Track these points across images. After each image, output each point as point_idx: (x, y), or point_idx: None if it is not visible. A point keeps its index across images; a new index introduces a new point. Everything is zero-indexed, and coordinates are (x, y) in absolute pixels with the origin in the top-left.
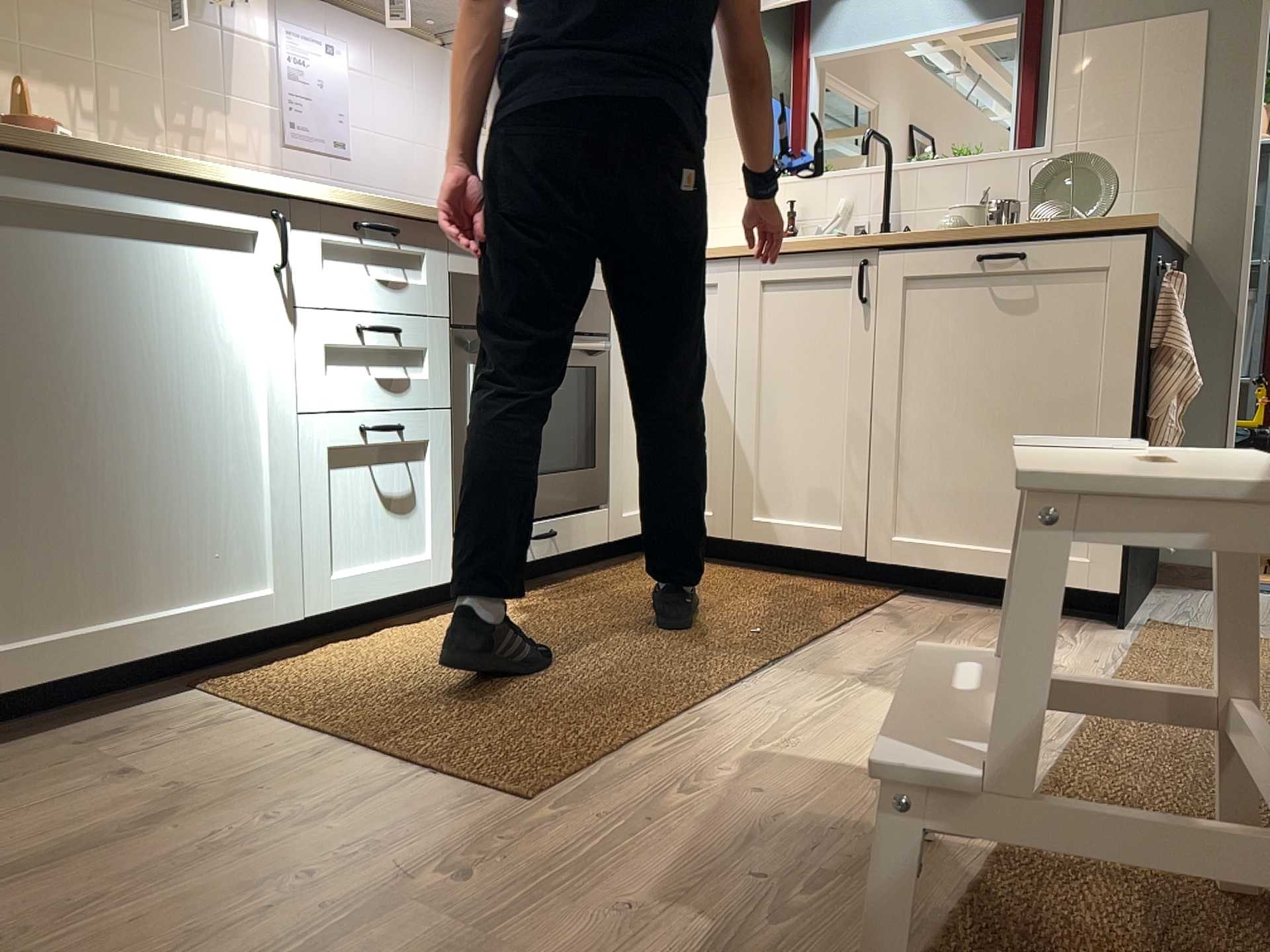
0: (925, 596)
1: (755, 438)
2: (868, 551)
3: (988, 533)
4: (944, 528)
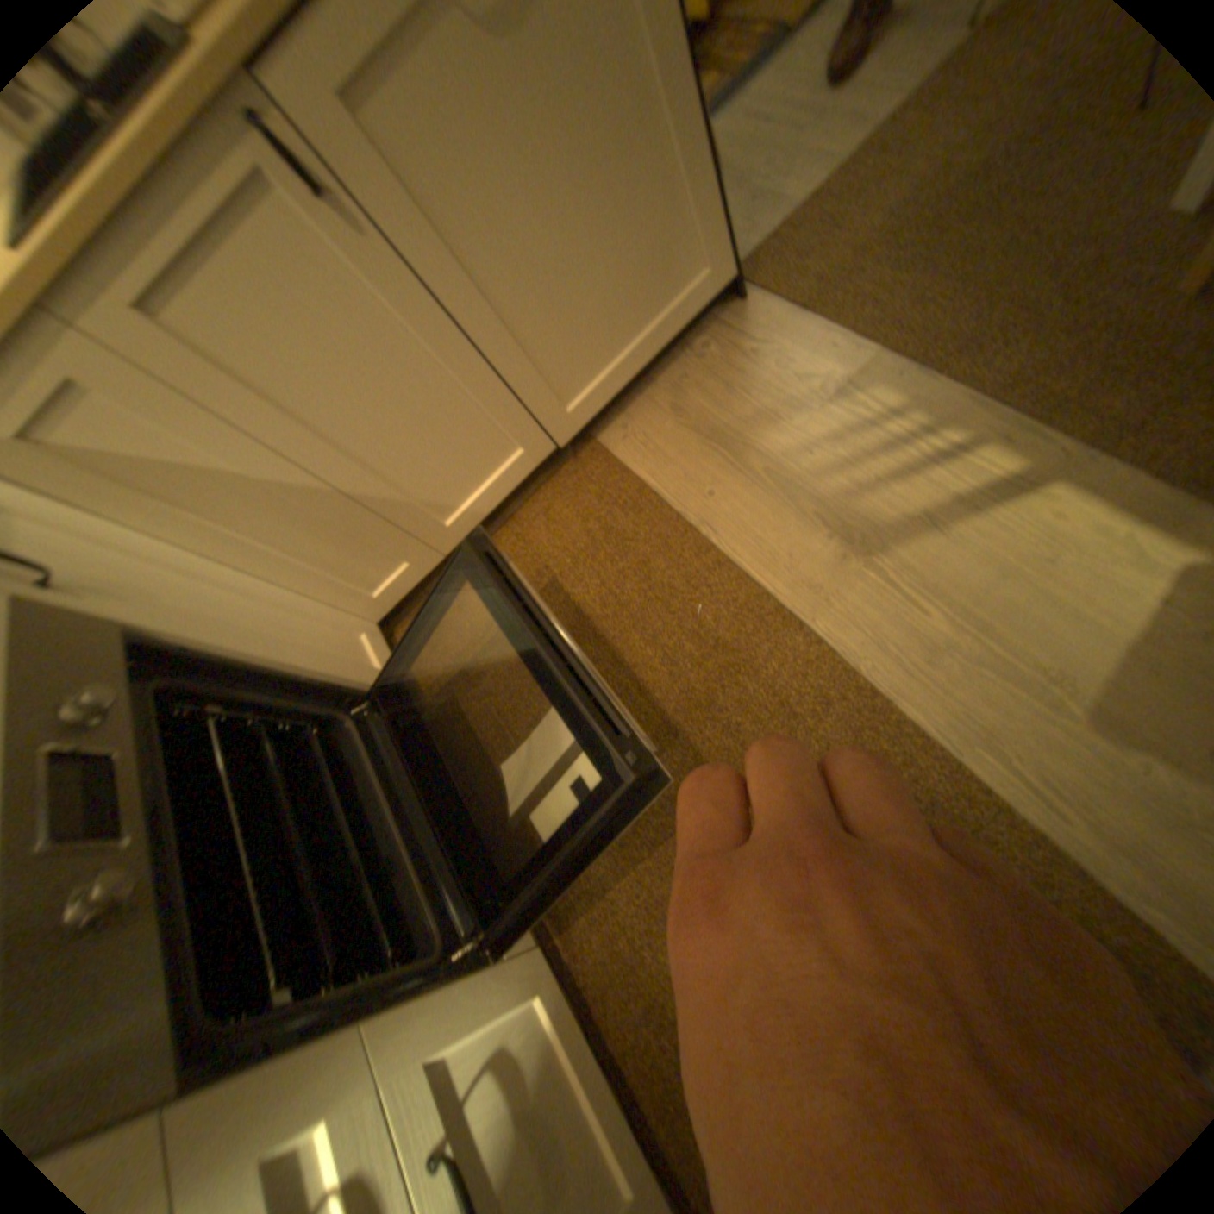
0: (612, 423)
1: (375, 482)
2: (556, 445)
3: (632, 331)
4: (599, 364)
